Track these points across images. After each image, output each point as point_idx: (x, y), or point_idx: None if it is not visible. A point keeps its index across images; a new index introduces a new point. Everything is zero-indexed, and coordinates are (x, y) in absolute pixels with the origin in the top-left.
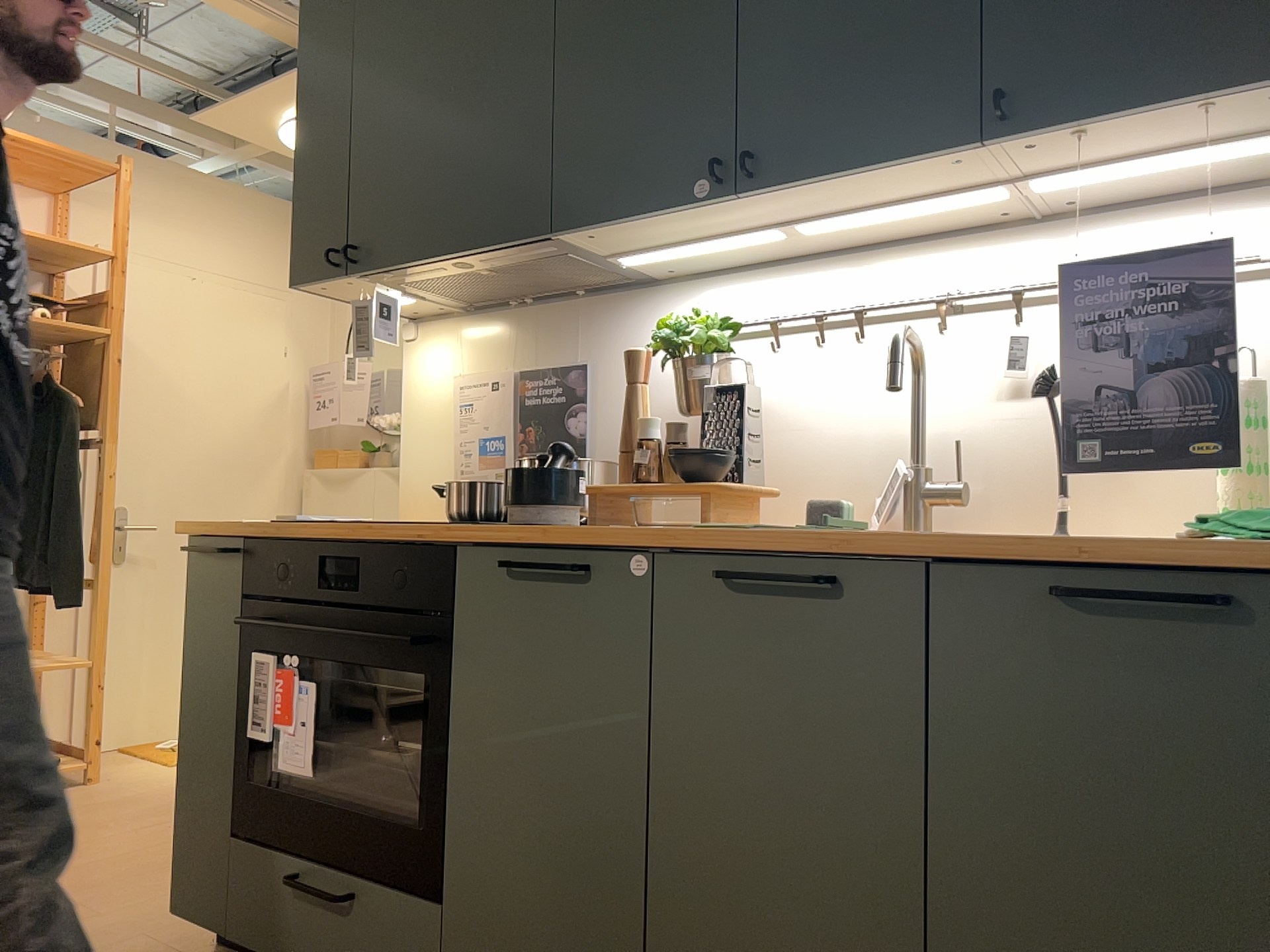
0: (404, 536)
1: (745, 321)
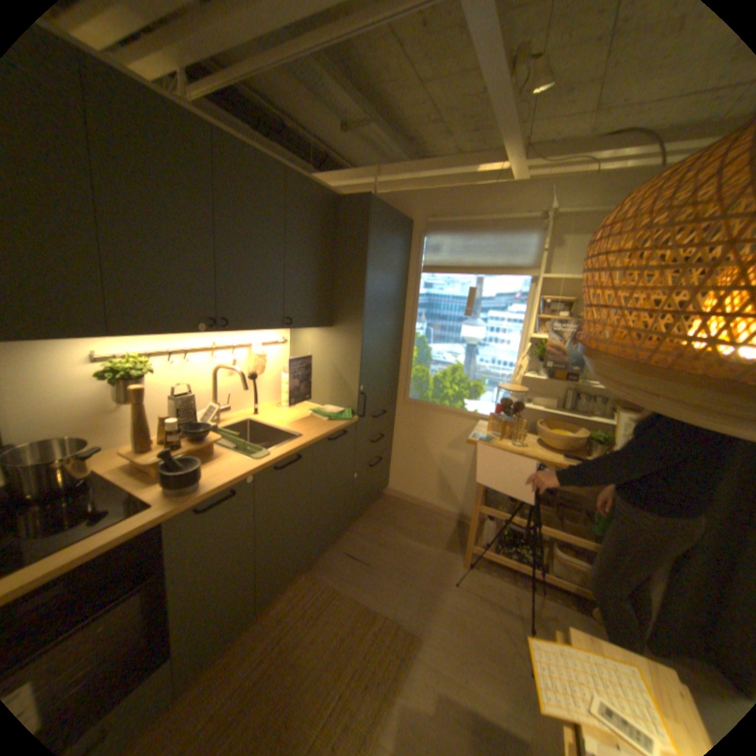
0: (112, 539)
1: (138, 355)
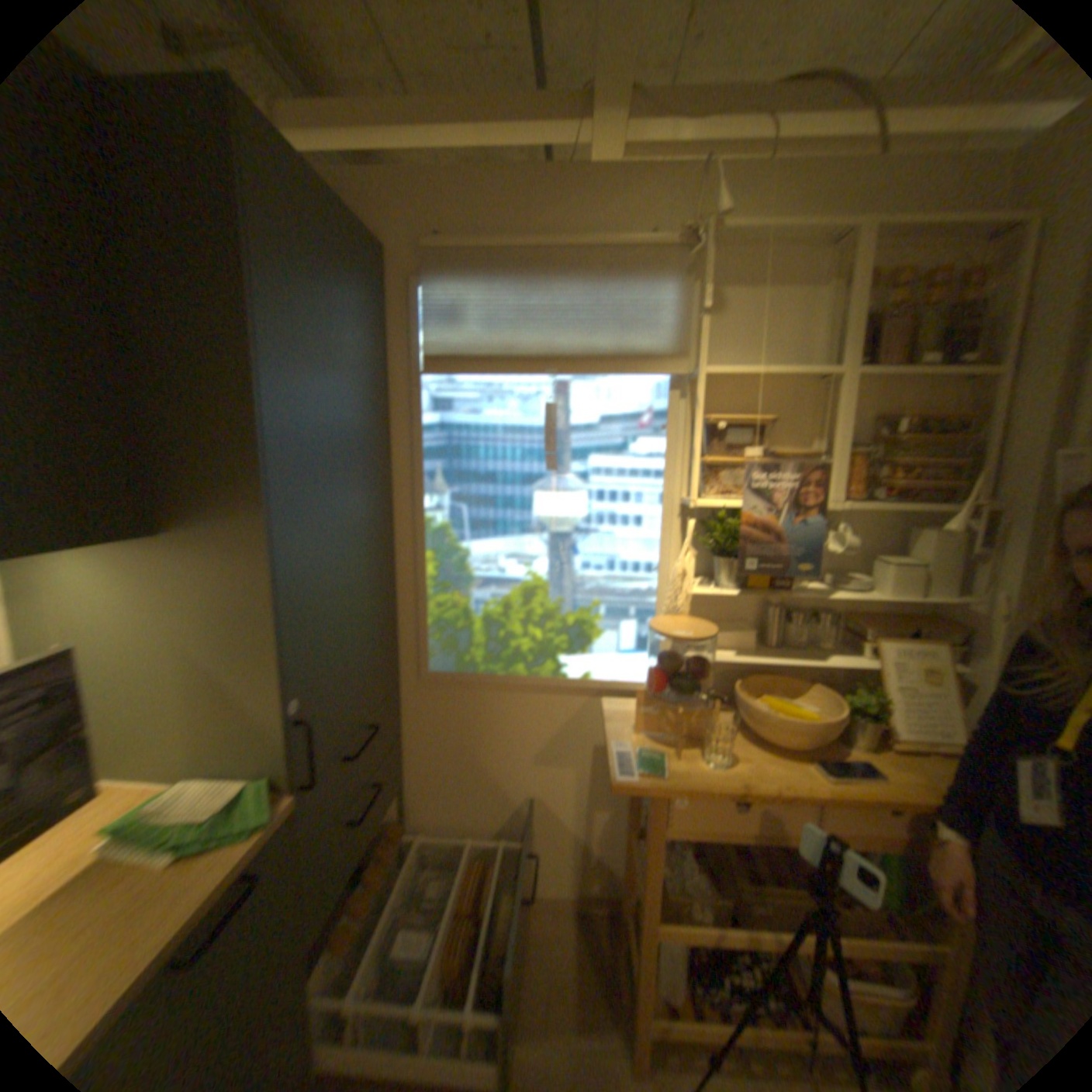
0: None
1: None
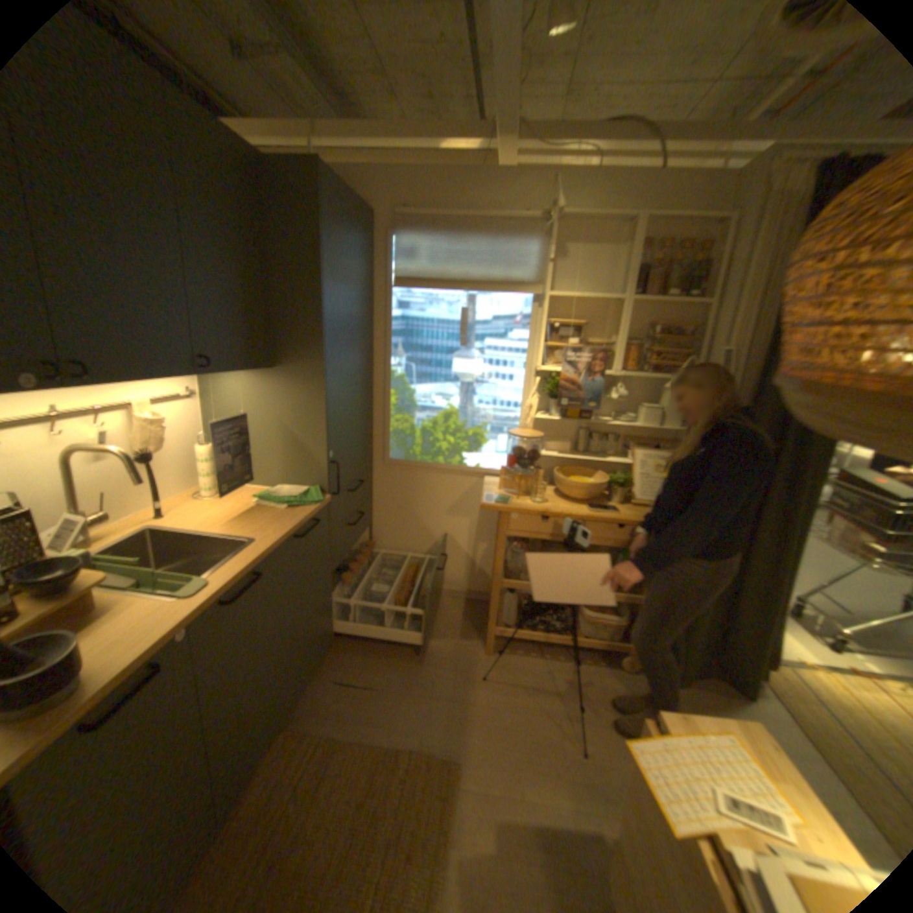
0: None
1: None
